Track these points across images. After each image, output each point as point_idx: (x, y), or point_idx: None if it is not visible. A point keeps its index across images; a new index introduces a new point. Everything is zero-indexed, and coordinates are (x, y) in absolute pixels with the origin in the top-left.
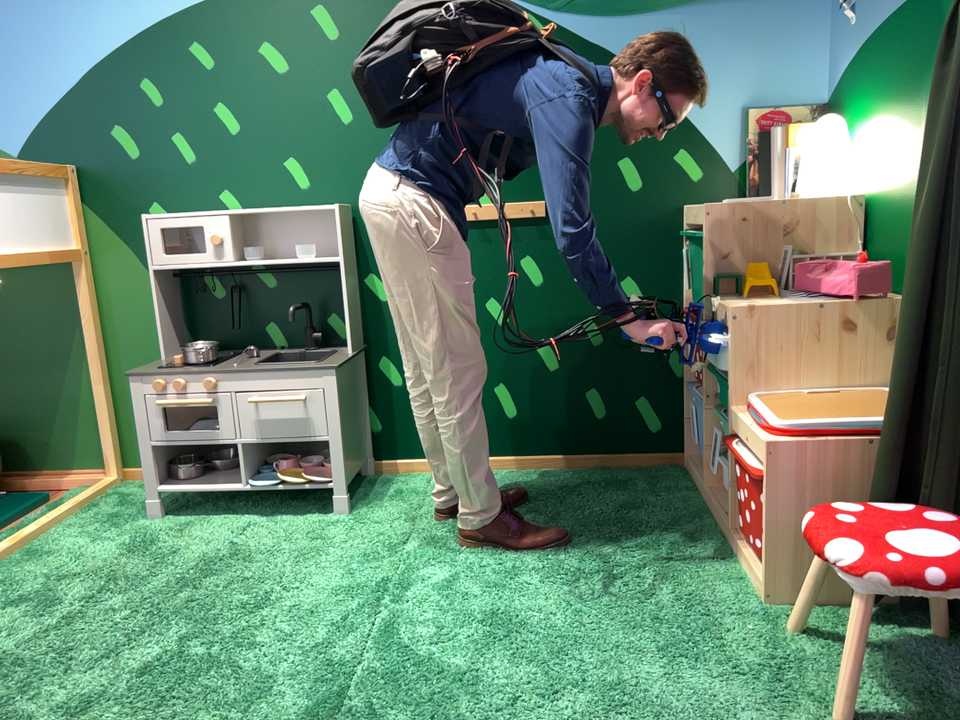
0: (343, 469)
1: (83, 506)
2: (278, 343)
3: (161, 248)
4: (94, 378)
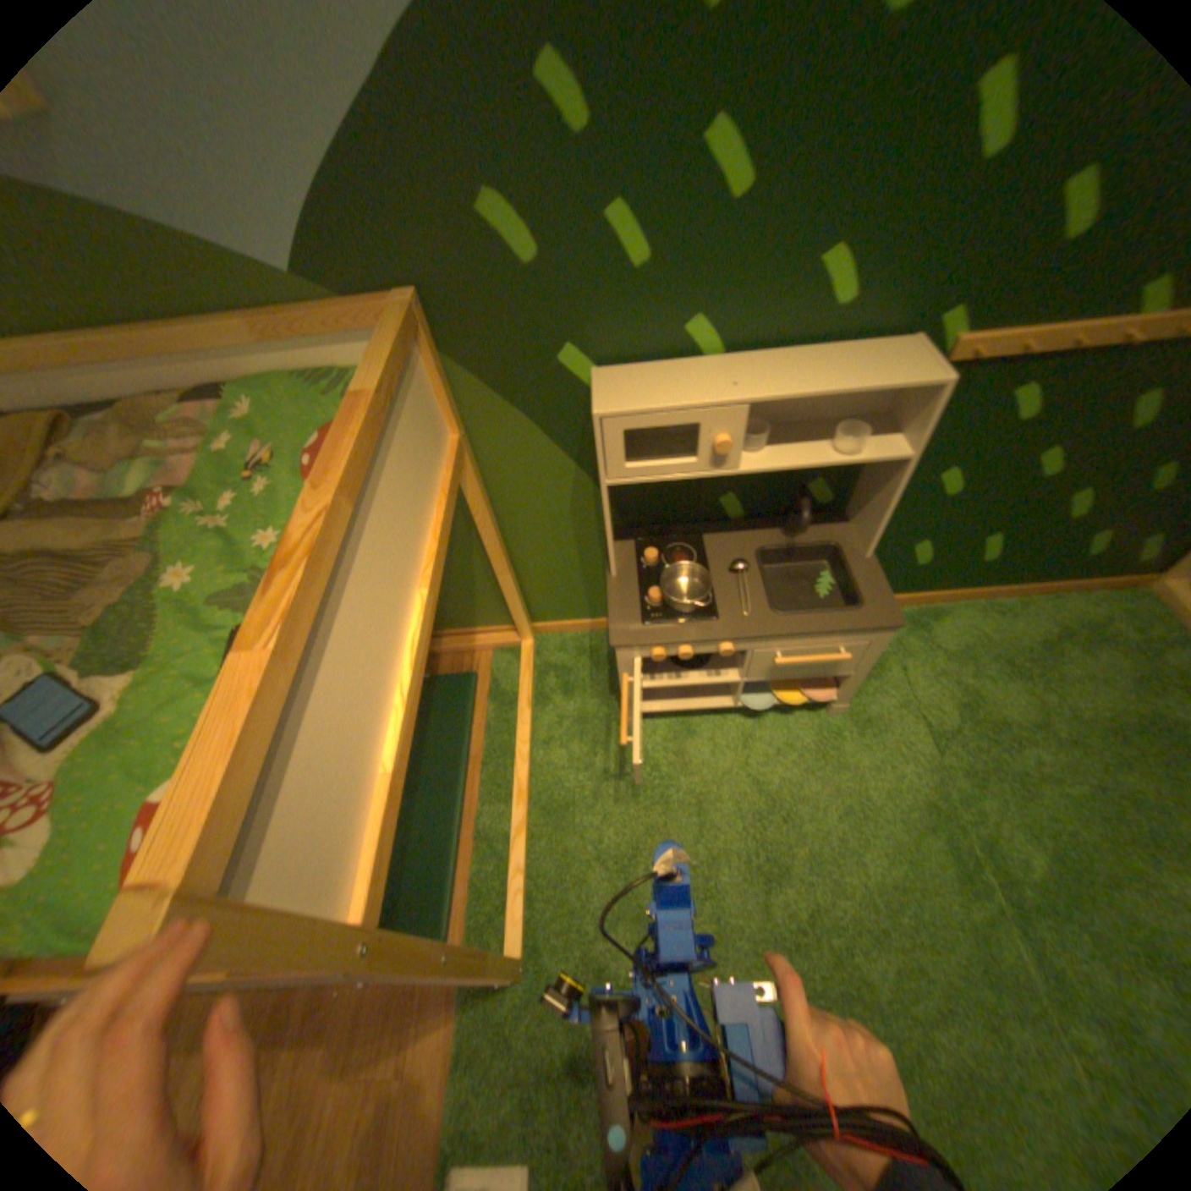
0: (856, 690)
1: (533, 700)
2: (735, 516)
3: (624, 457)
4: (499, 569)
